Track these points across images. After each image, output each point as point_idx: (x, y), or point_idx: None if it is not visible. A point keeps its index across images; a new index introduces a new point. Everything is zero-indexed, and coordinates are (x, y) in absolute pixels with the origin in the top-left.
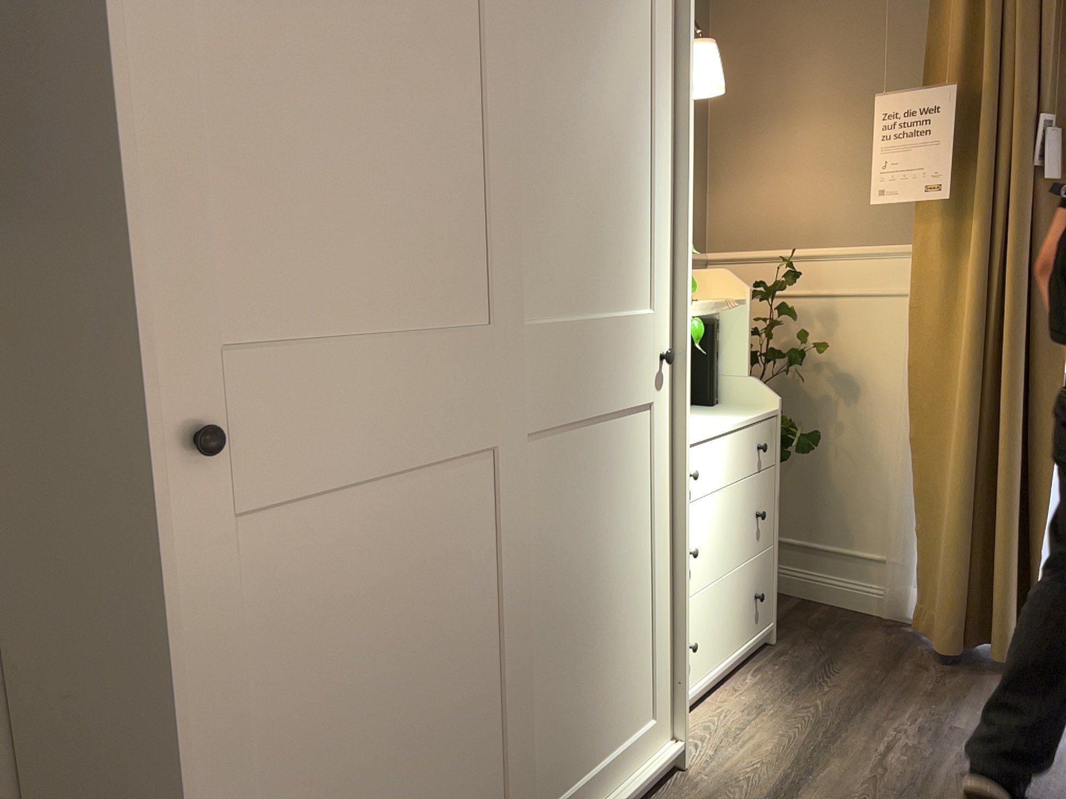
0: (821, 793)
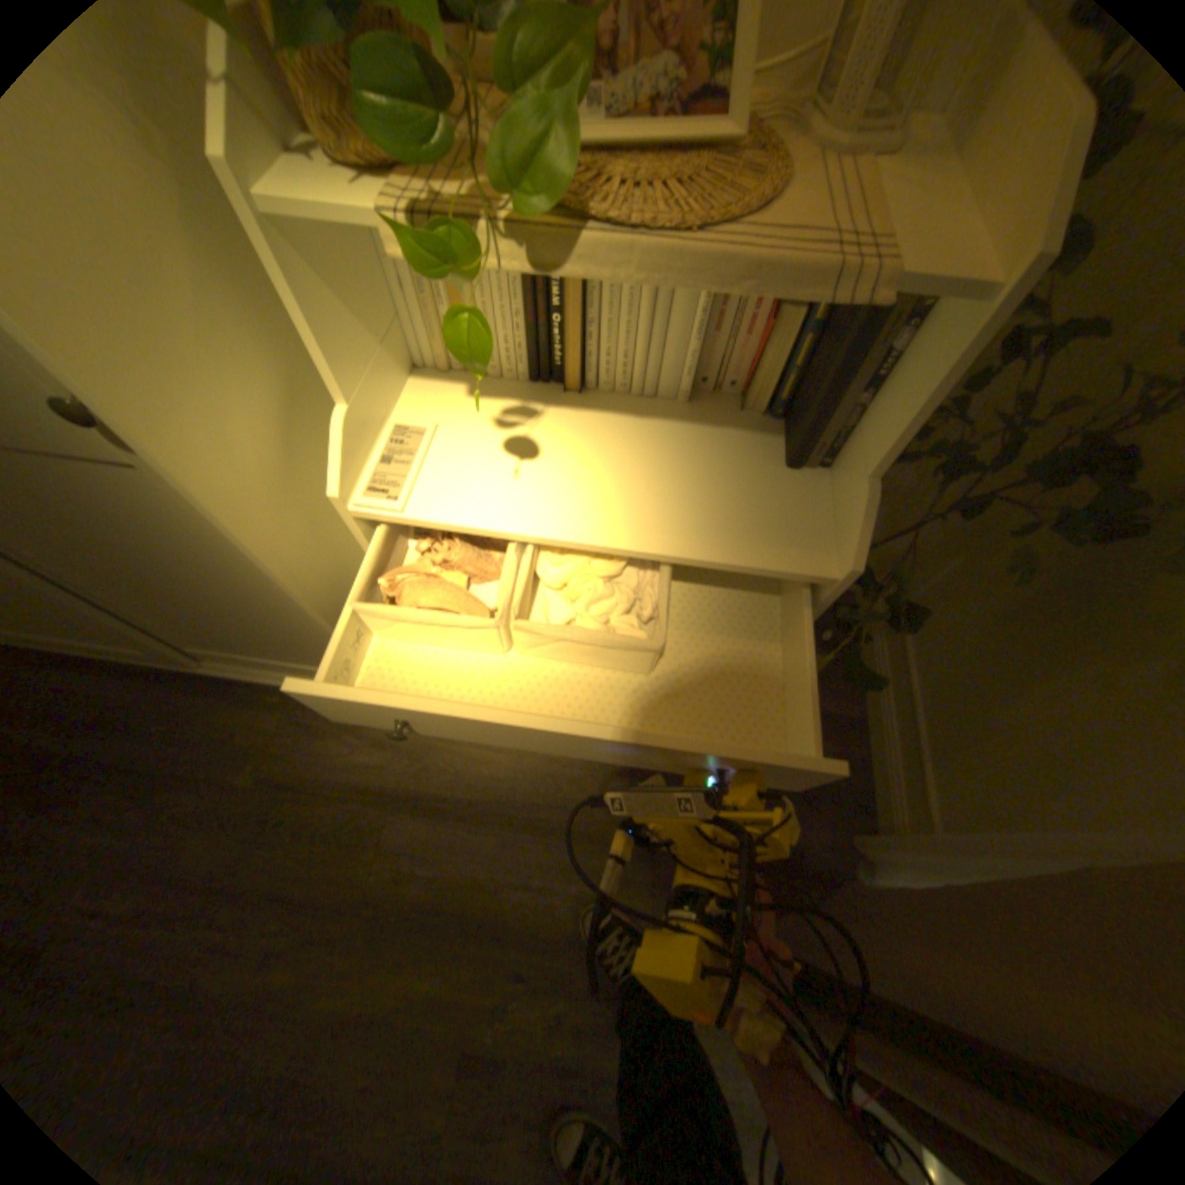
0: (429, 836)
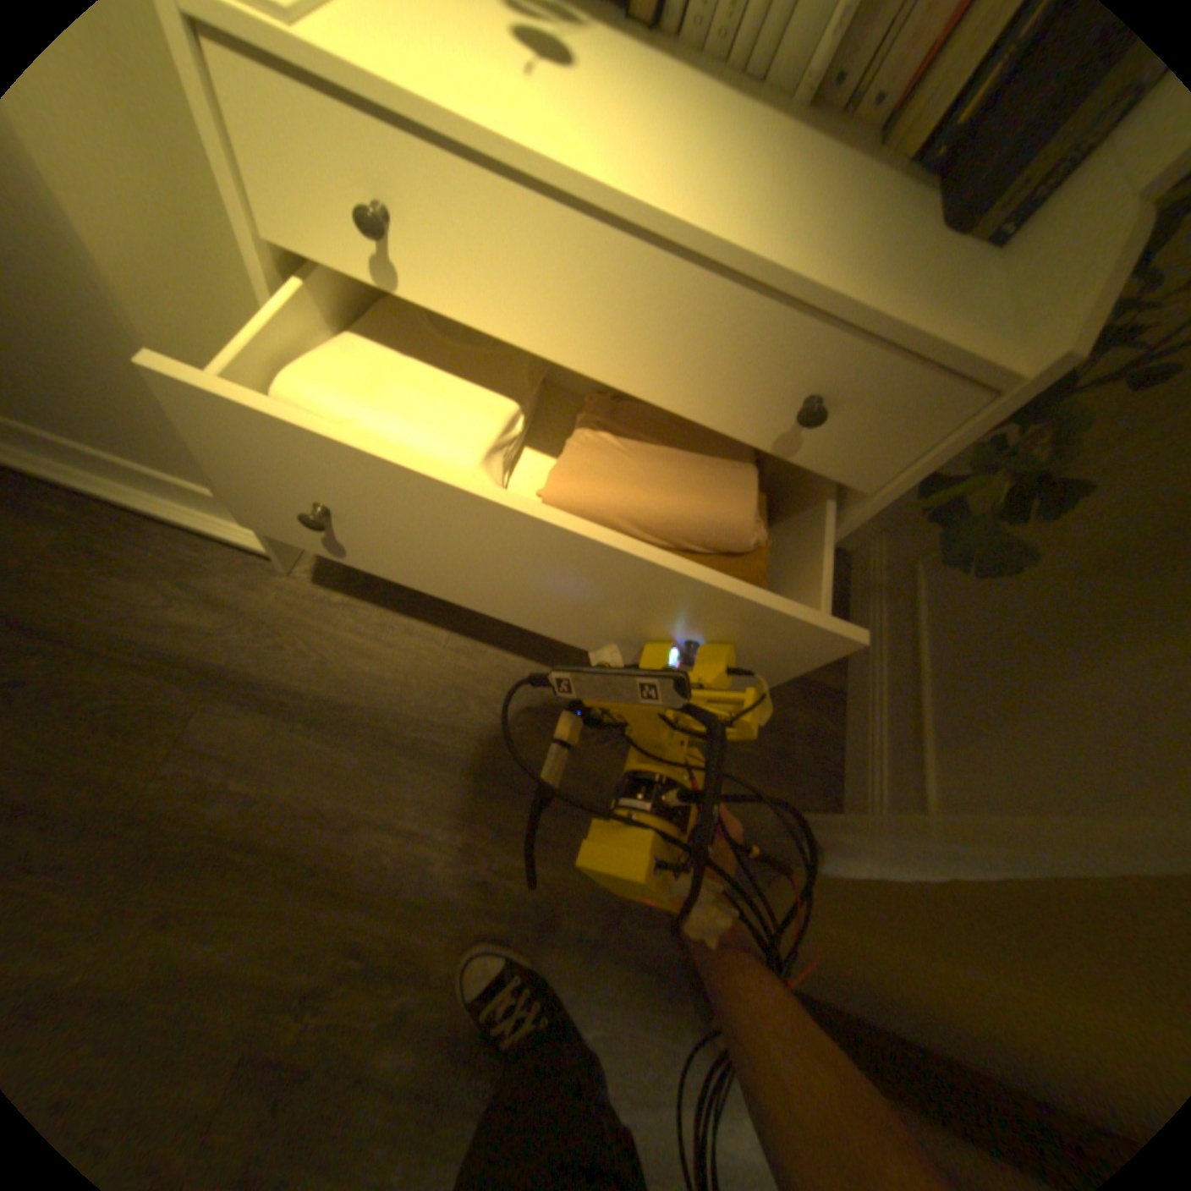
0: (263, 739)
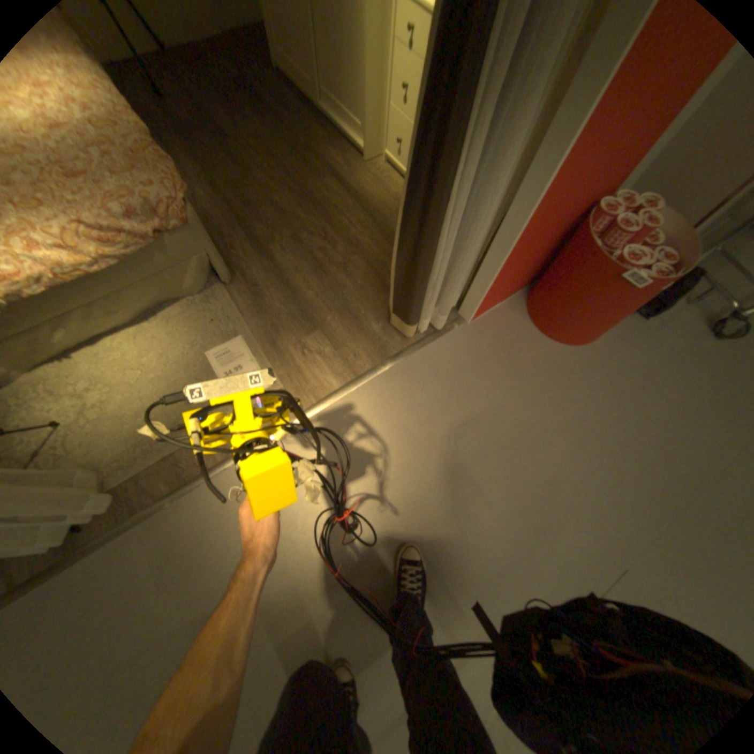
0: (336, 189)
